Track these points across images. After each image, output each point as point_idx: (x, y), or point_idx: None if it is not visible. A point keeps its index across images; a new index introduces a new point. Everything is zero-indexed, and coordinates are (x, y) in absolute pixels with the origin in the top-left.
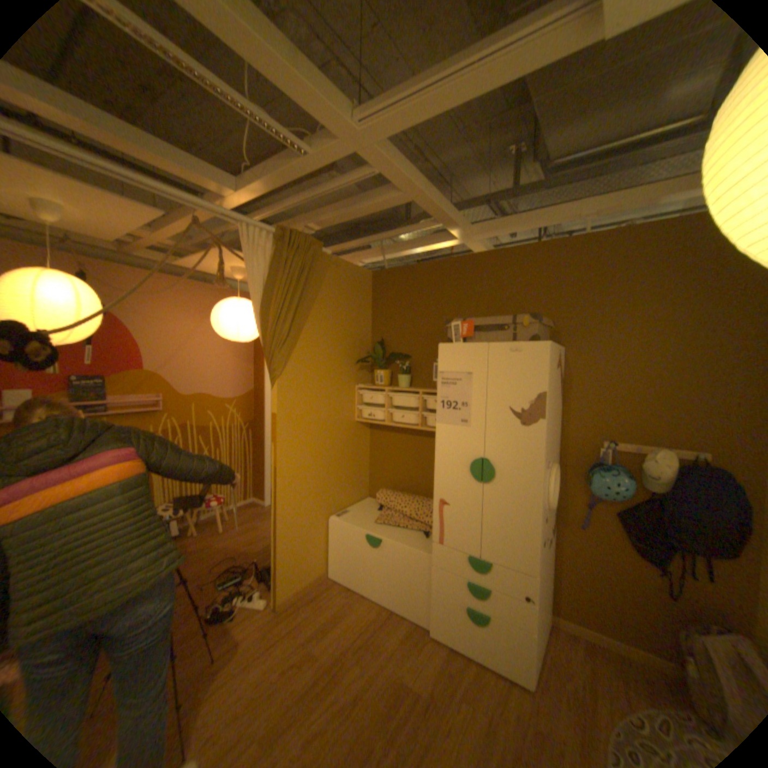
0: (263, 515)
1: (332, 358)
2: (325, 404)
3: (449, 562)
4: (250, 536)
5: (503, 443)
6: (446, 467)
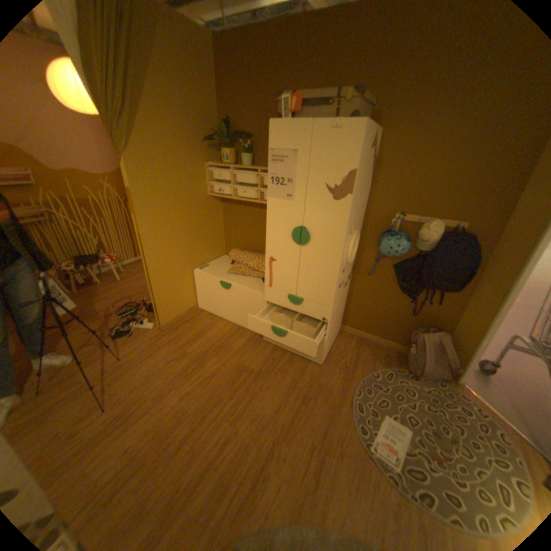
0: None
1: (178, 135)
2: (177, 180)
3: (275, 298)
4: (141, 282)
5: (317, 214)
6: (274, 234)
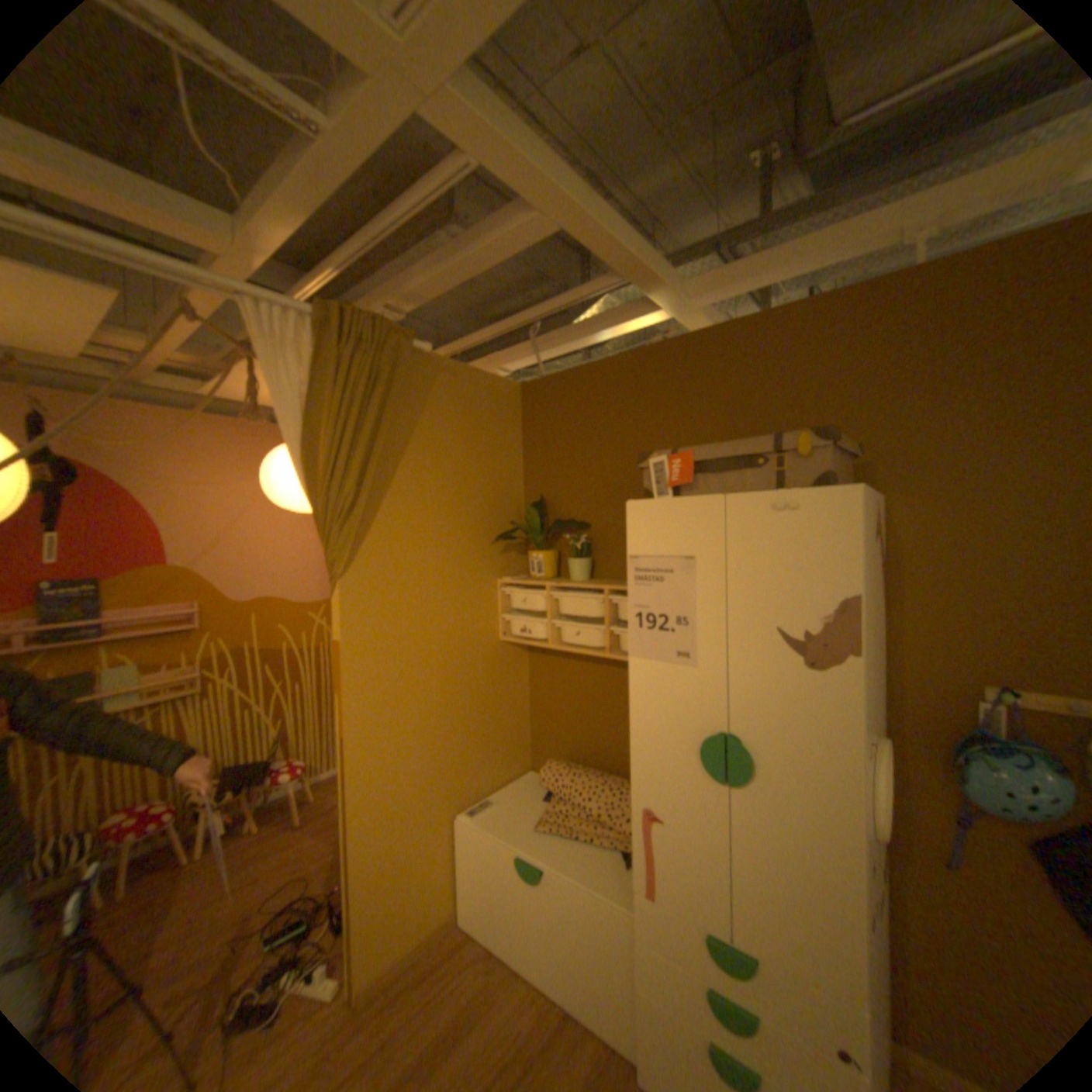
0: None
1: (449, 535)
2: (439, 616)
3: (668, 939)
4: None
5: (768, 703)
6: (653, 746)
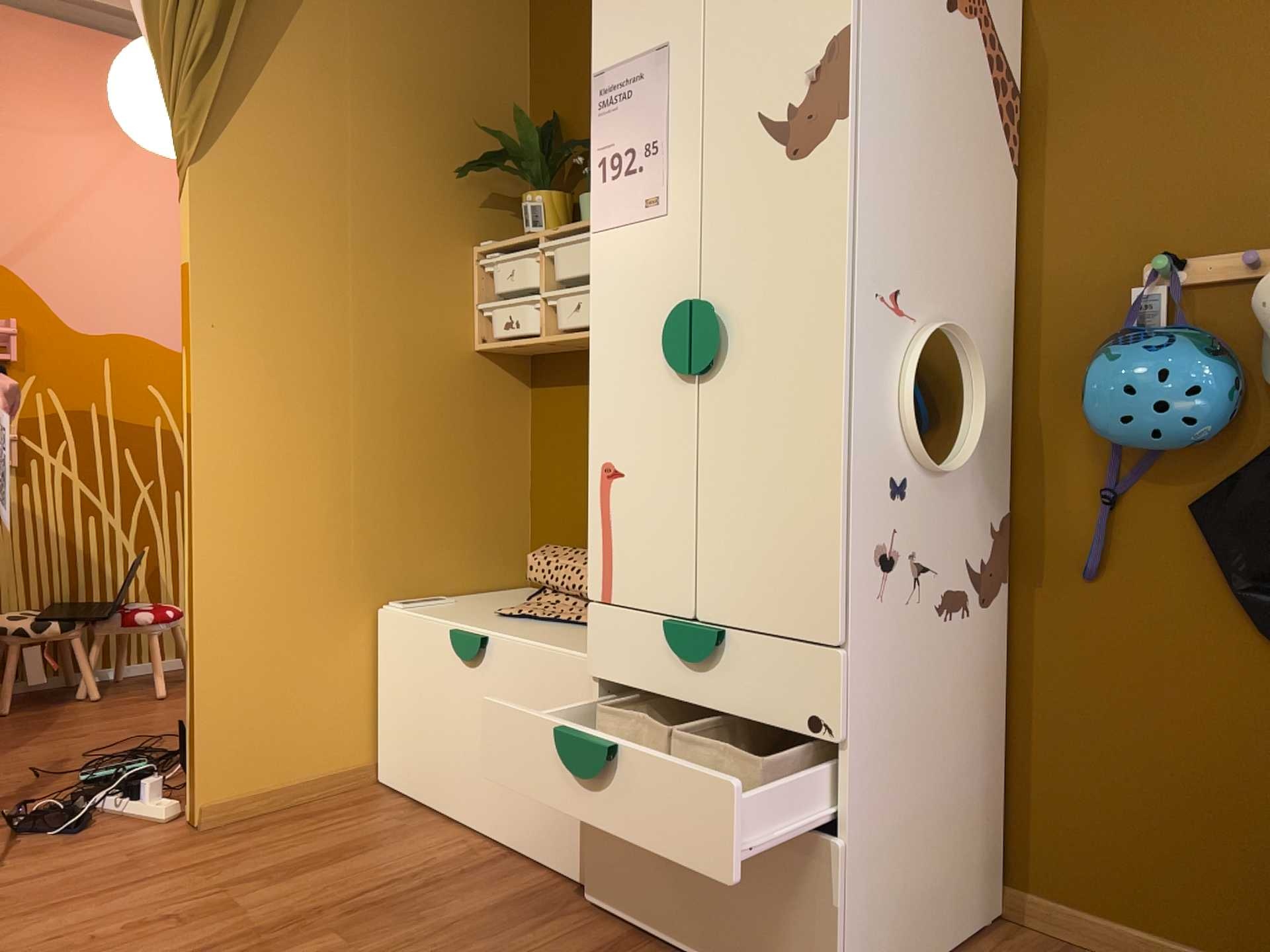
0: None
1: (387, 150)
2: (363, 275)
3: (625, 652)
4: None
5: (746, 232)
6: (616, 360)
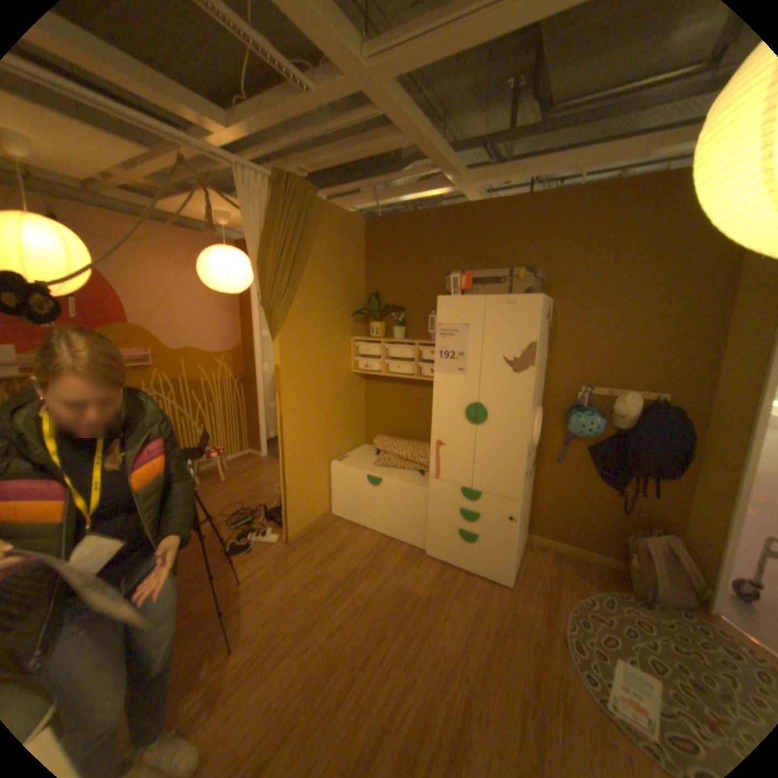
0: (261, 464)
1: (328, 311)
2: (323, 356)
3: (444, 493)
4: (252, 483)
5: (495, 389)
6: (443, 412)
